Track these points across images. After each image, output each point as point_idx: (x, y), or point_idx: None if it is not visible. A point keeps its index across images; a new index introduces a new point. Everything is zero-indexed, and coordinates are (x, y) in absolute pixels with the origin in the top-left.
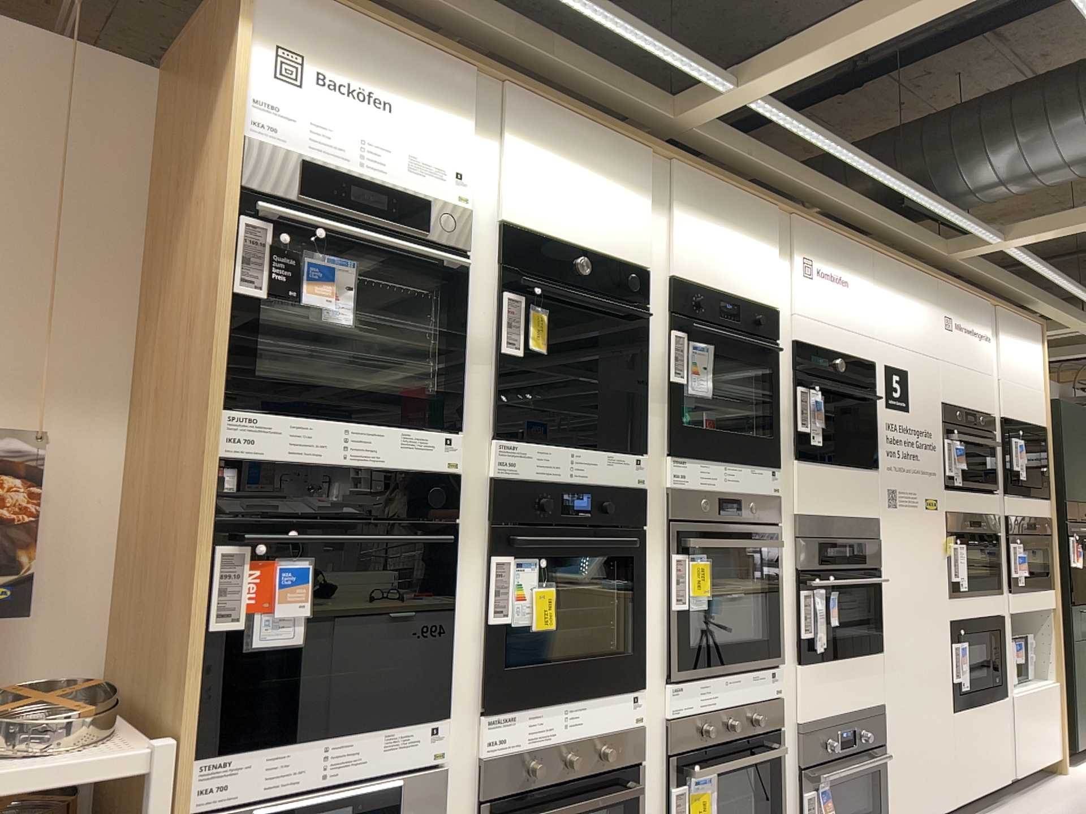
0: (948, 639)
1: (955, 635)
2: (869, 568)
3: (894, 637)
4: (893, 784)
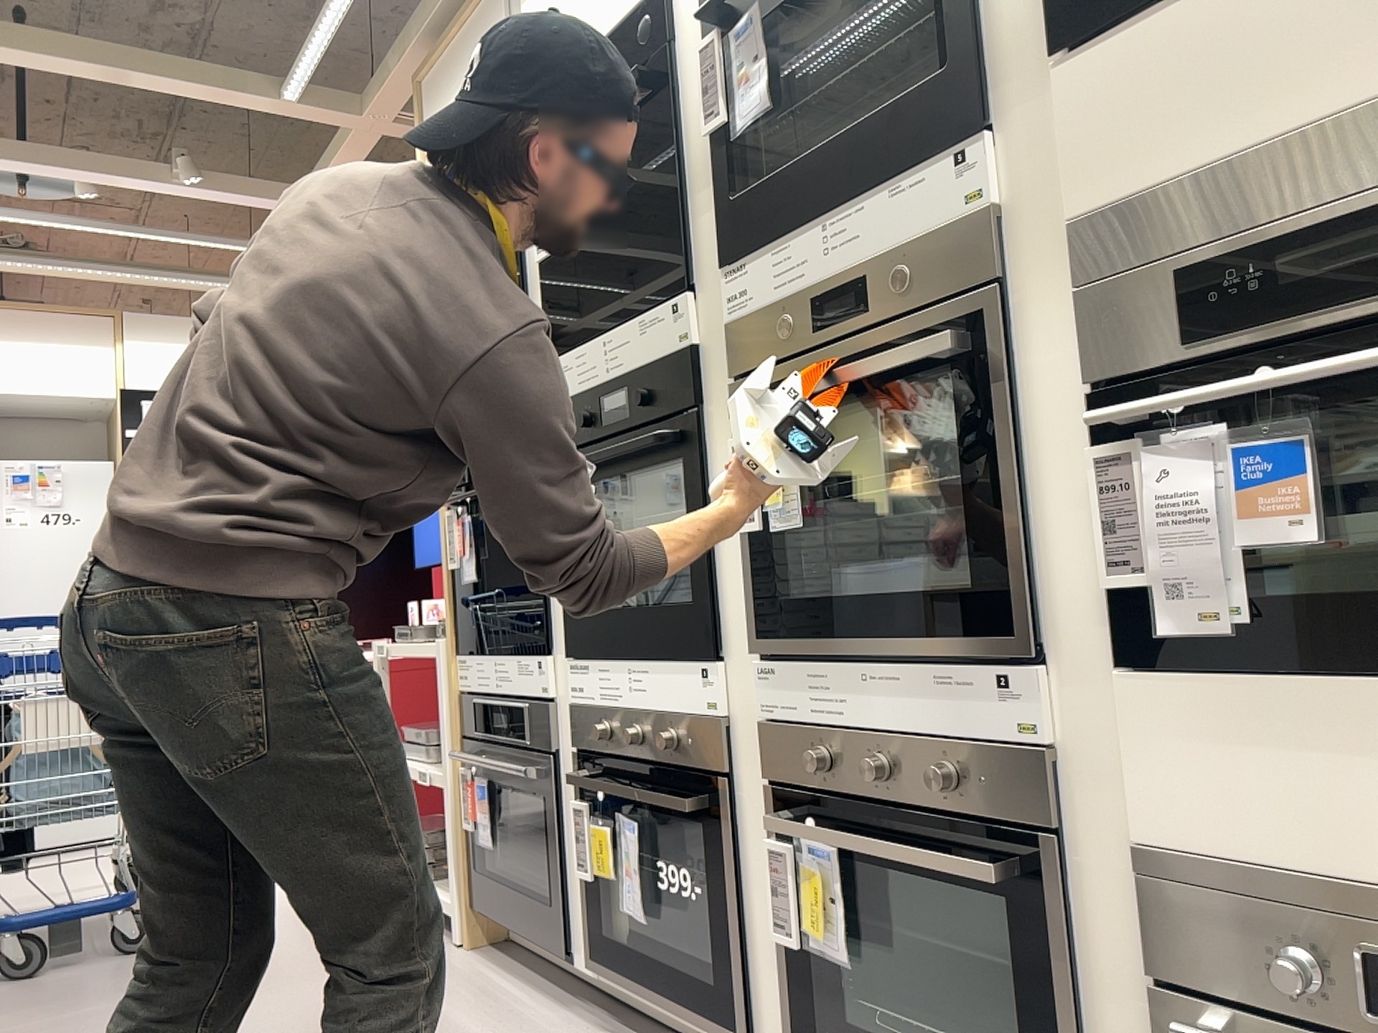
0: None
1: None
2: None
3: None
4: None
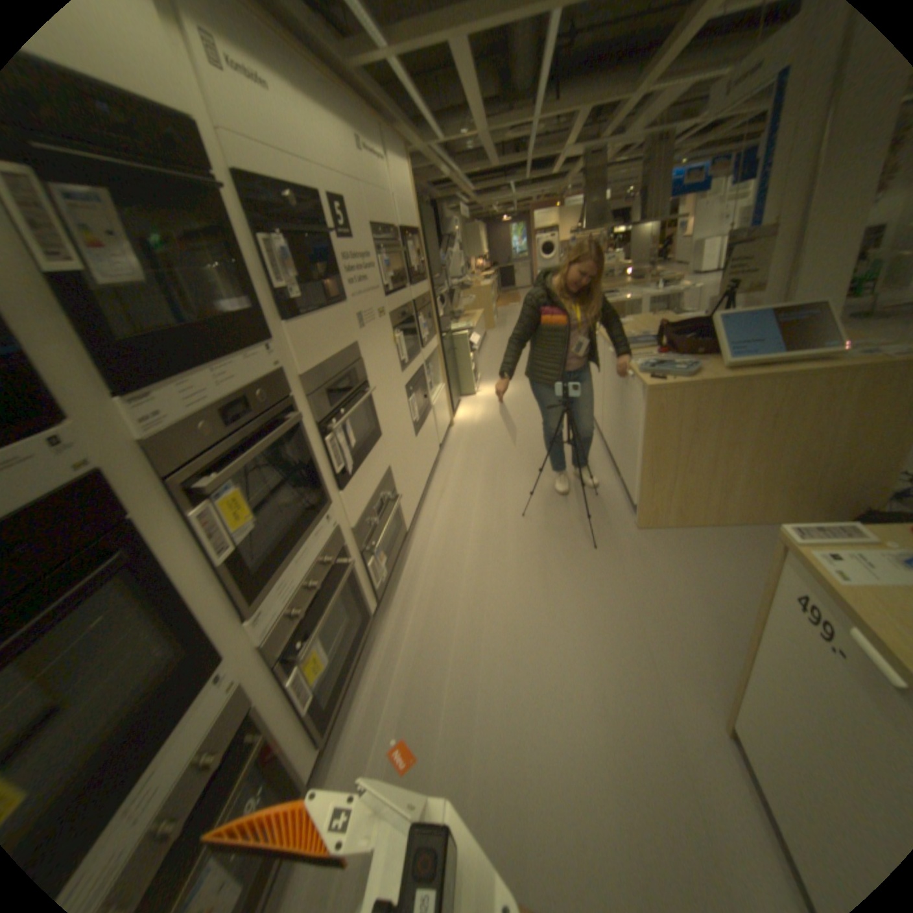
0: (413, 399)
1: (415, 394)
2: (369, 384)
3: (392, 420)
4: (408, 505)
